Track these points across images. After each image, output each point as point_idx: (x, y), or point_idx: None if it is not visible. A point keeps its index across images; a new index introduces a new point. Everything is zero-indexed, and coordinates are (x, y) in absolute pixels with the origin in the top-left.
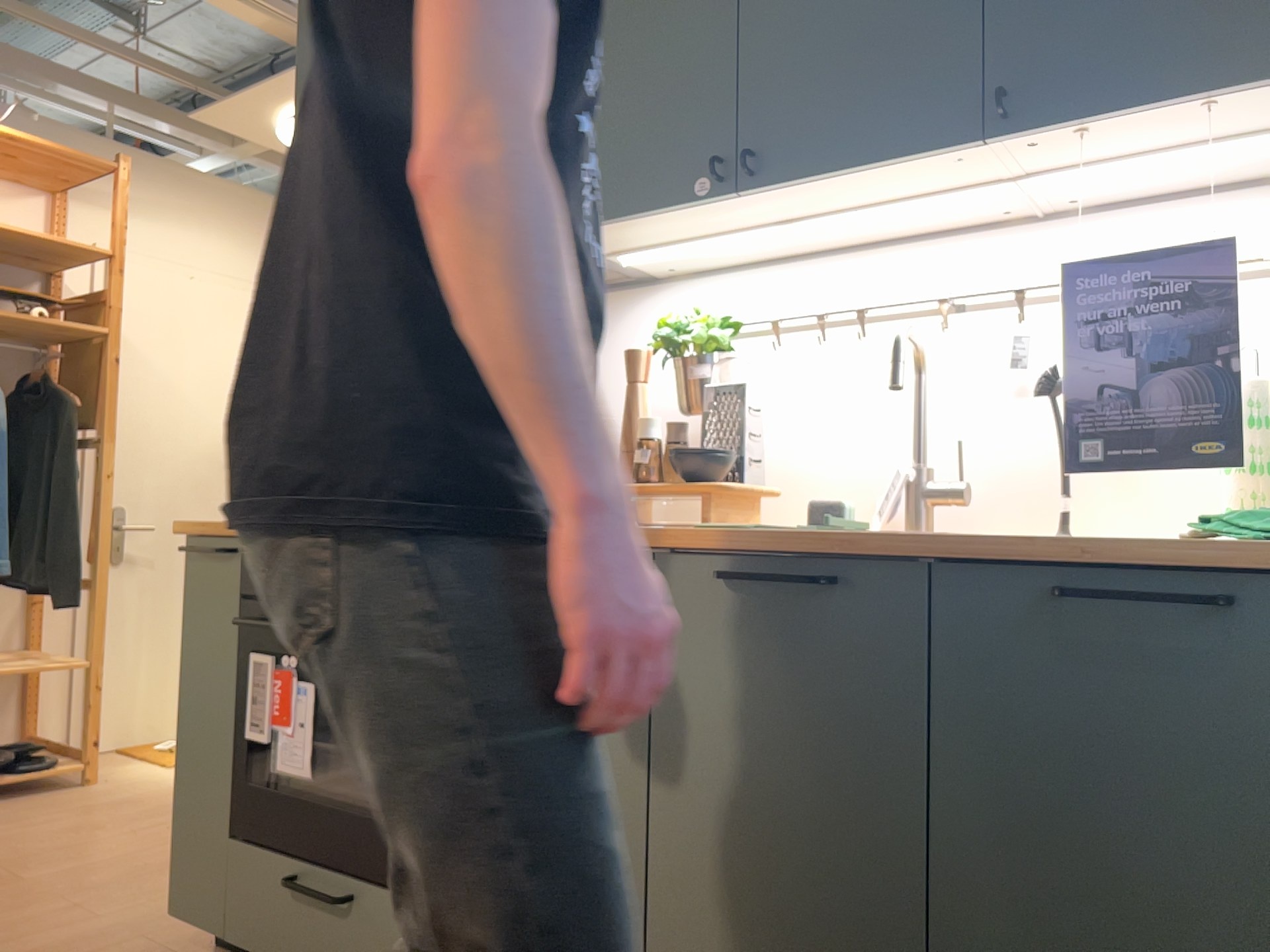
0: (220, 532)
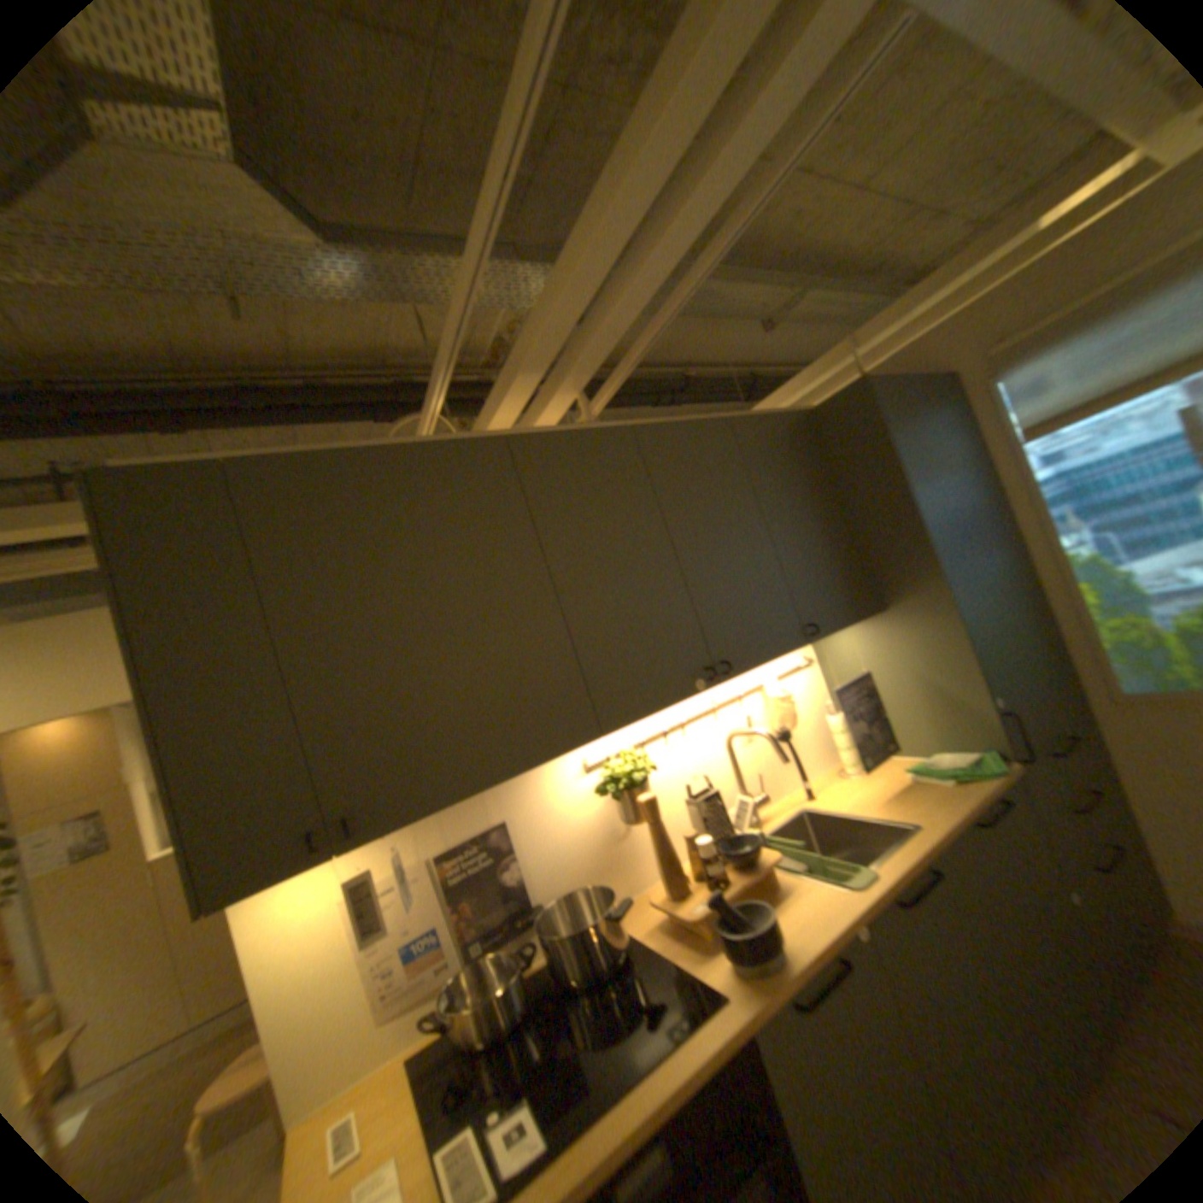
0: None
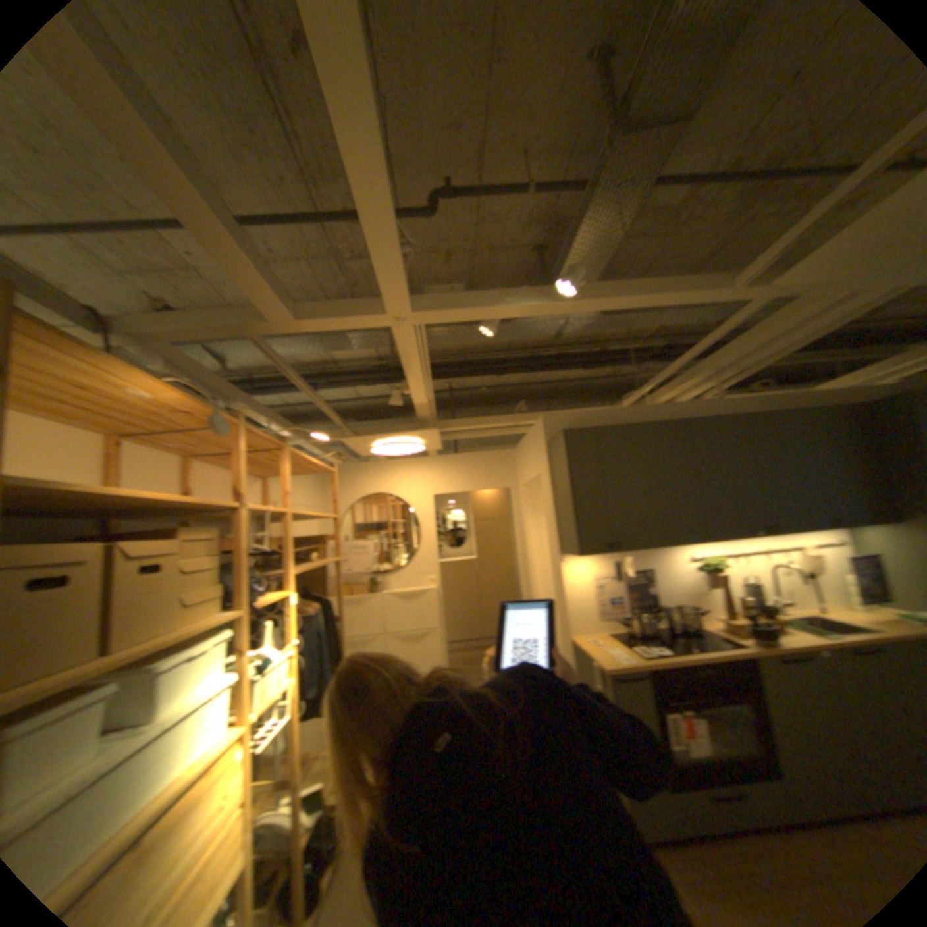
0: (641, 671)
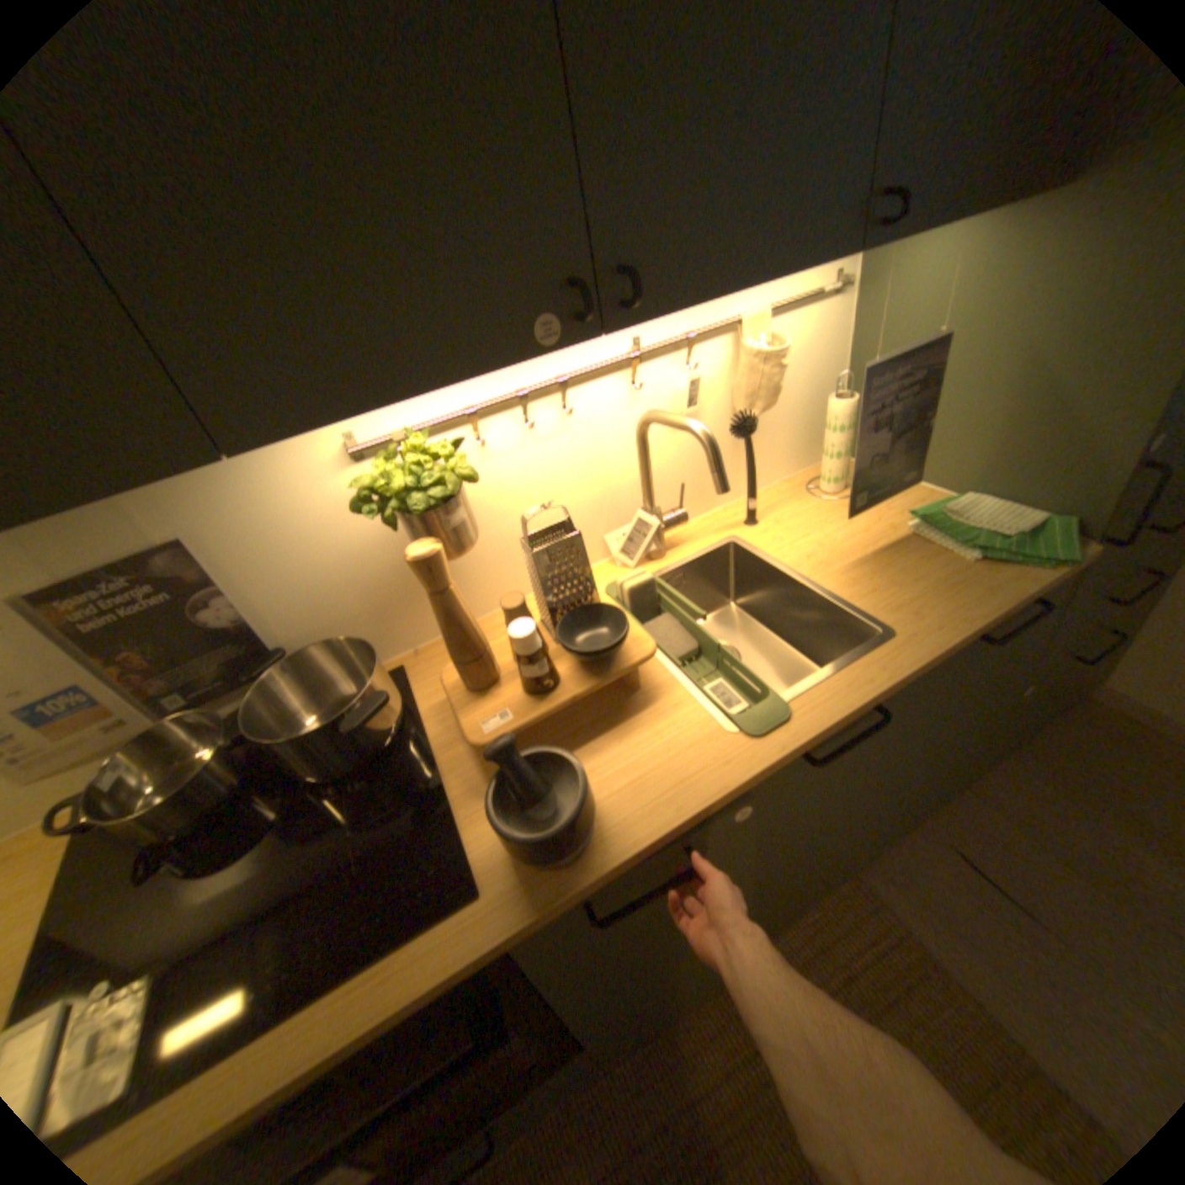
0: None
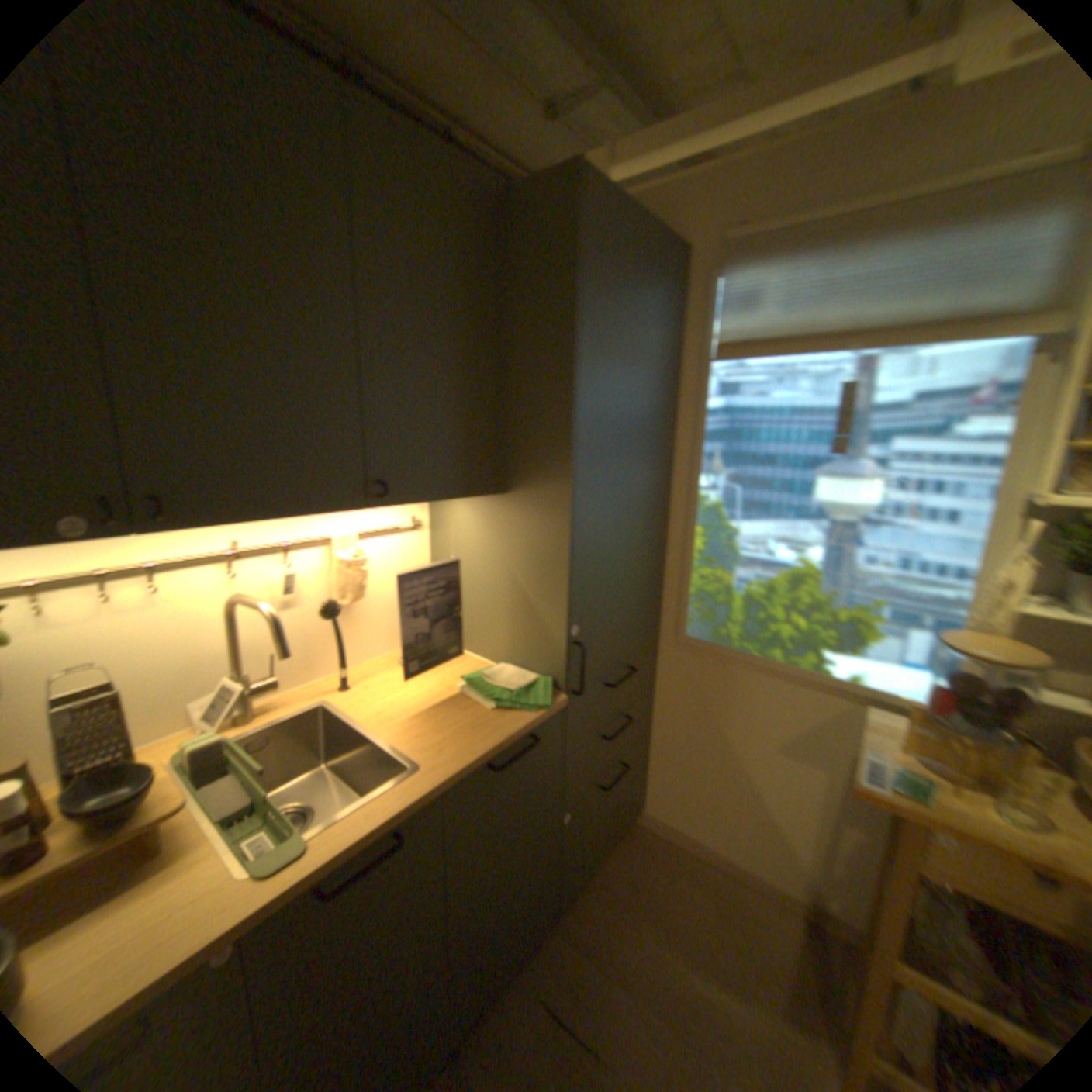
0: None
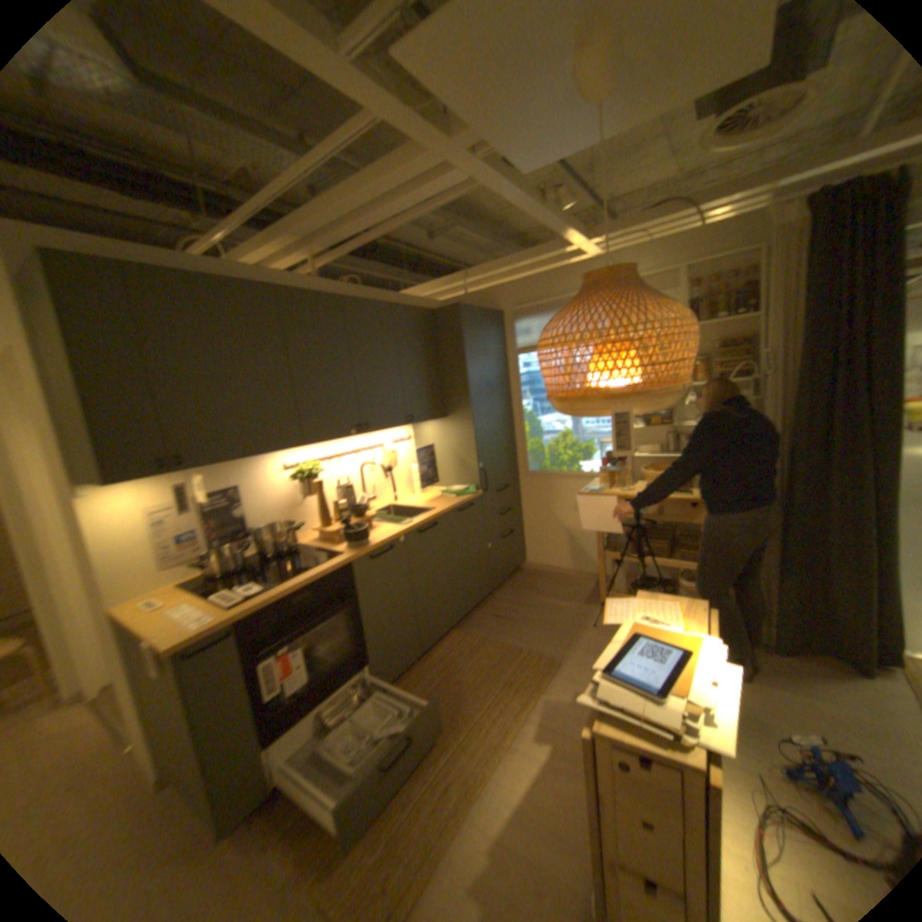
0: (215, 631)
